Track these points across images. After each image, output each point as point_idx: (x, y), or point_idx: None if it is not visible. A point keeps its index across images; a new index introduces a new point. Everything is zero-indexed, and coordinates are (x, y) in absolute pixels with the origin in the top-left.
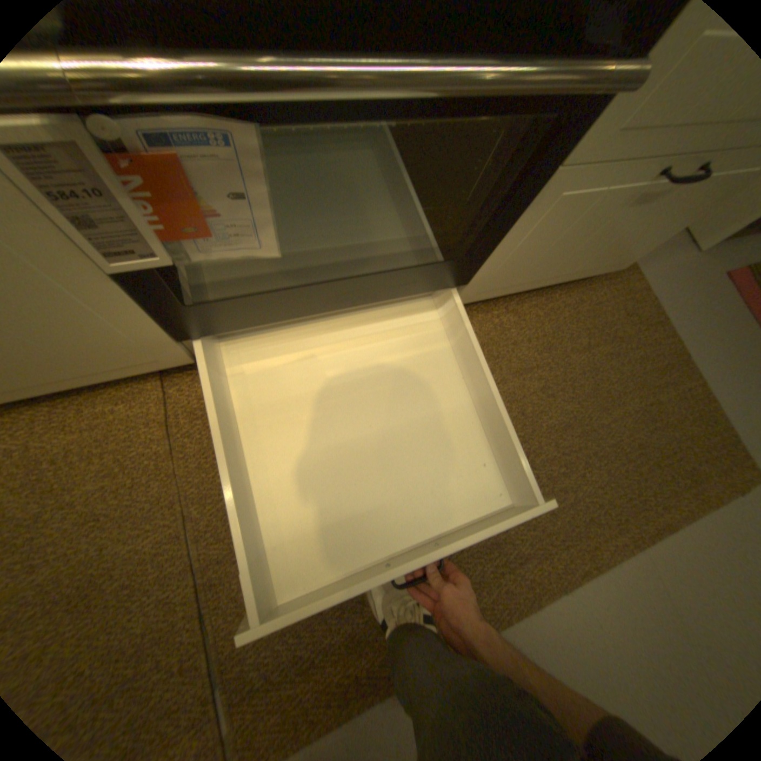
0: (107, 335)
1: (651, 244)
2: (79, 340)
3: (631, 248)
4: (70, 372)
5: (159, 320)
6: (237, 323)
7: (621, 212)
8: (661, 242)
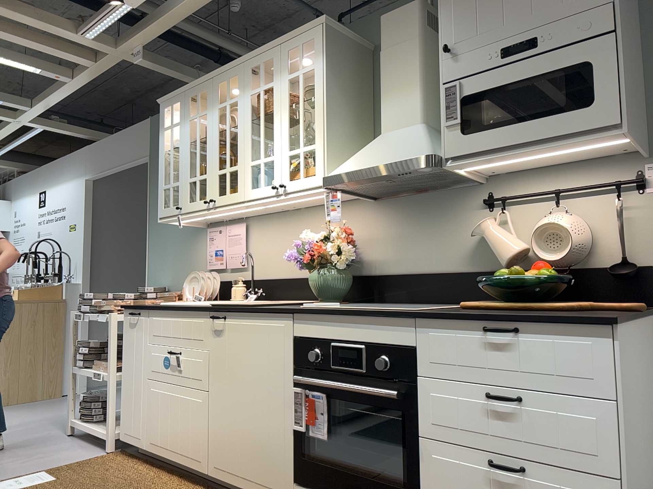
0: (281, 461)
1: None
2: (275, 459)
3: None
4: (264, 480)
5: (295, 465)
6: (312, 483)
7: None
8: None
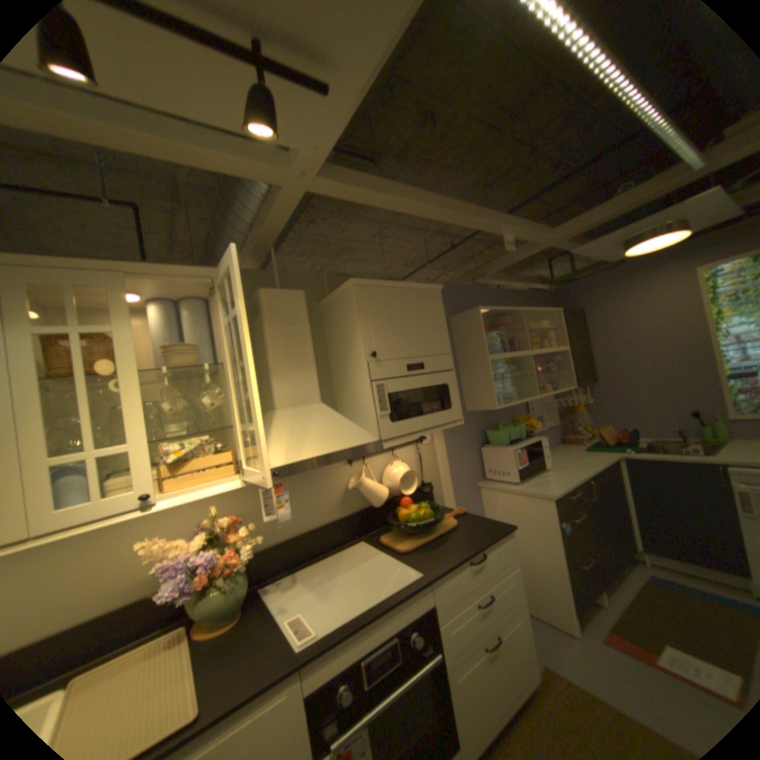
0: None
1: (529, 666)
2: None
3: (521, 675)
4: None
5: None
6: None
7: (489, 670)
8: (532, 662)
